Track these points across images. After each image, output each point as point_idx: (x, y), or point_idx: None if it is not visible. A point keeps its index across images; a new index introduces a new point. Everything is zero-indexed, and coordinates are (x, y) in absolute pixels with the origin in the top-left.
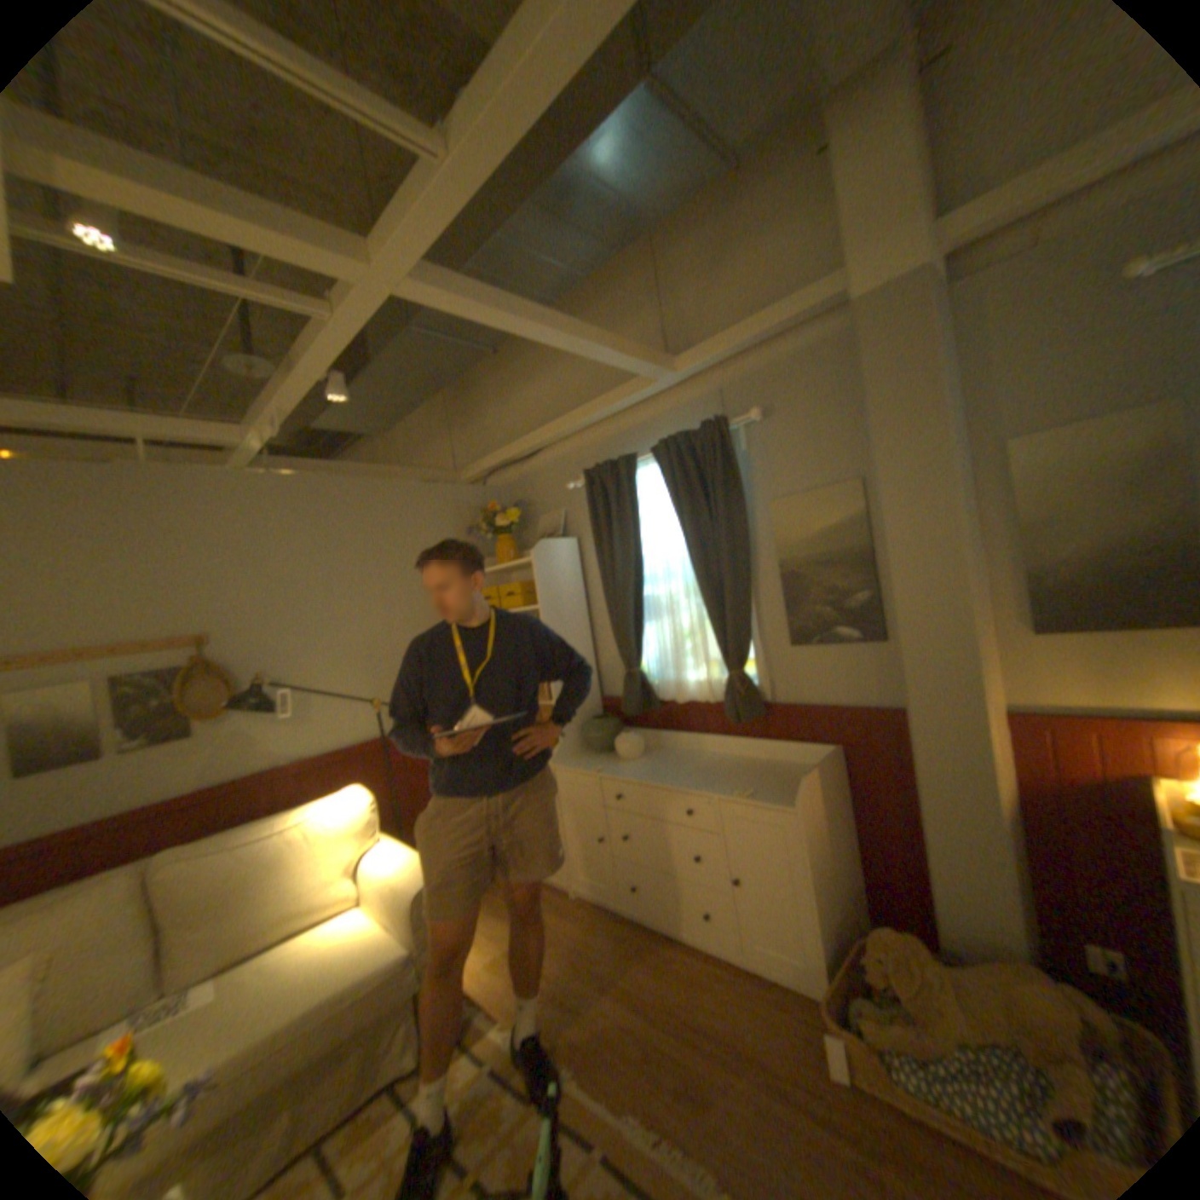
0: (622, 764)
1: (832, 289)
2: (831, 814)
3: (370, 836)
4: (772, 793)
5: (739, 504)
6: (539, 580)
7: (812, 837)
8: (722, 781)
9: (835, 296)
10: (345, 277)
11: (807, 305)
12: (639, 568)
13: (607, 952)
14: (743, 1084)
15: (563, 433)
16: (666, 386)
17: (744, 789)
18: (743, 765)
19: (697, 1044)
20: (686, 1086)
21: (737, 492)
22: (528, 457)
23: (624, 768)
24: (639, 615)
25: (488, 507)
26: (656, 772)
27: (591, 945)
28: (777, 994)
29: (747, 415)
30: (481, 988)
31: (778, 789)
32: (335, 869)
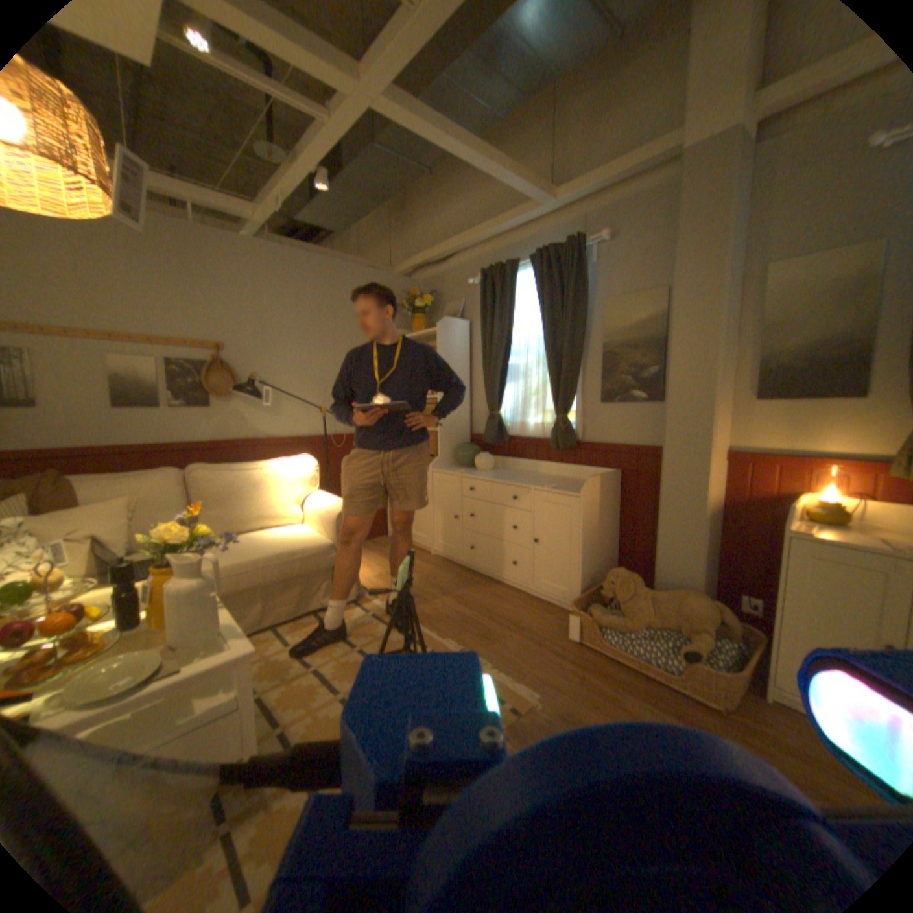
0: (477, 472)
1: (675, 141)
2: (604, 508)
3: (313, 485)
4: (569, 488)
5: (584, 299)
6: (440, 347)
7: (587, 513)
8: (539, 482)
9: (677, 147)
10: (342, 90)
11: (656, 152)
12: (509, 344)
13: (449, 579)
14: (517, 637)
15: (471, 242)
16: (549, 210)
17: (551, 485)
18: (555, 478)
19: (495, 620)
20: (484, 634)
21: (584, 291)
22: (444, 259)
23: (477, 473)
24: (504, 377)
25: (411, 294)
26: (498, 476)
27: (440, 575)
28: (549, 607)
29: (600, 234)
30: (370, 584)
31: (573, 487)
32: (291, 497)
